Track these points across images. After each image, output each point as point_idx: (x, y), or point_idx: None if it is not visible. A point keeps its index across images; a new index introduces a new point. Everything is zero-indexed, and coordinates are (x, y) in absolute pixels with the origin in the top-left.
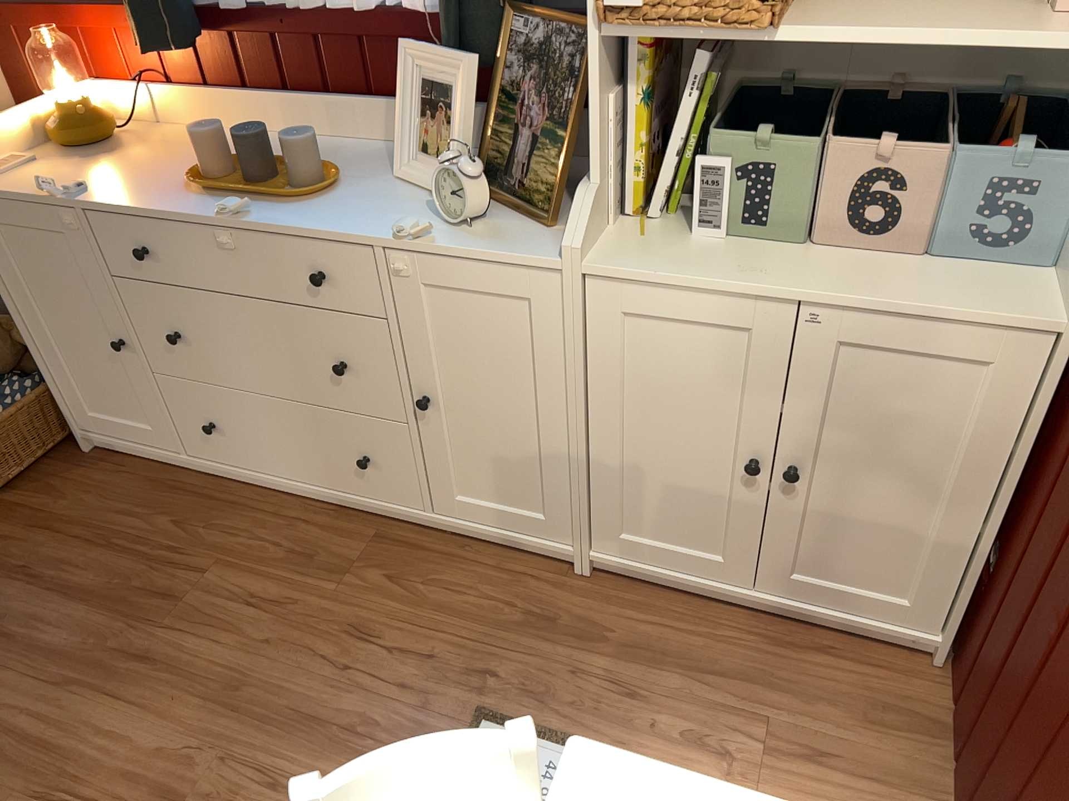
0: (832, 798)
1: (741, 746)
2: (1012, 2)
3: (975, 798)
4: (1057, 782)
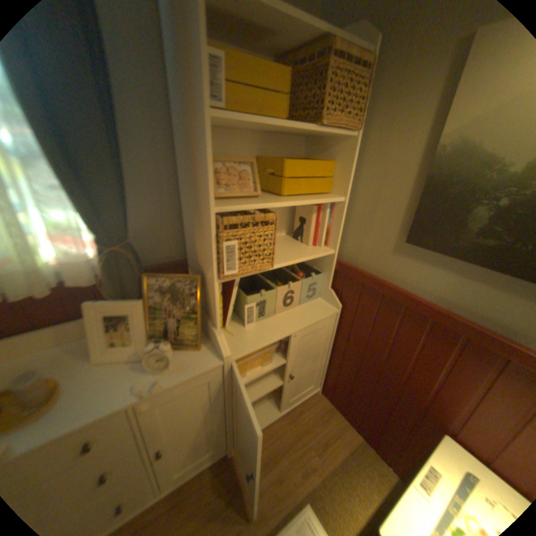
0: (338, 455)
1: (314, 465)
2: (294, 244)
3: (360, 424)
4: (400, 413)
